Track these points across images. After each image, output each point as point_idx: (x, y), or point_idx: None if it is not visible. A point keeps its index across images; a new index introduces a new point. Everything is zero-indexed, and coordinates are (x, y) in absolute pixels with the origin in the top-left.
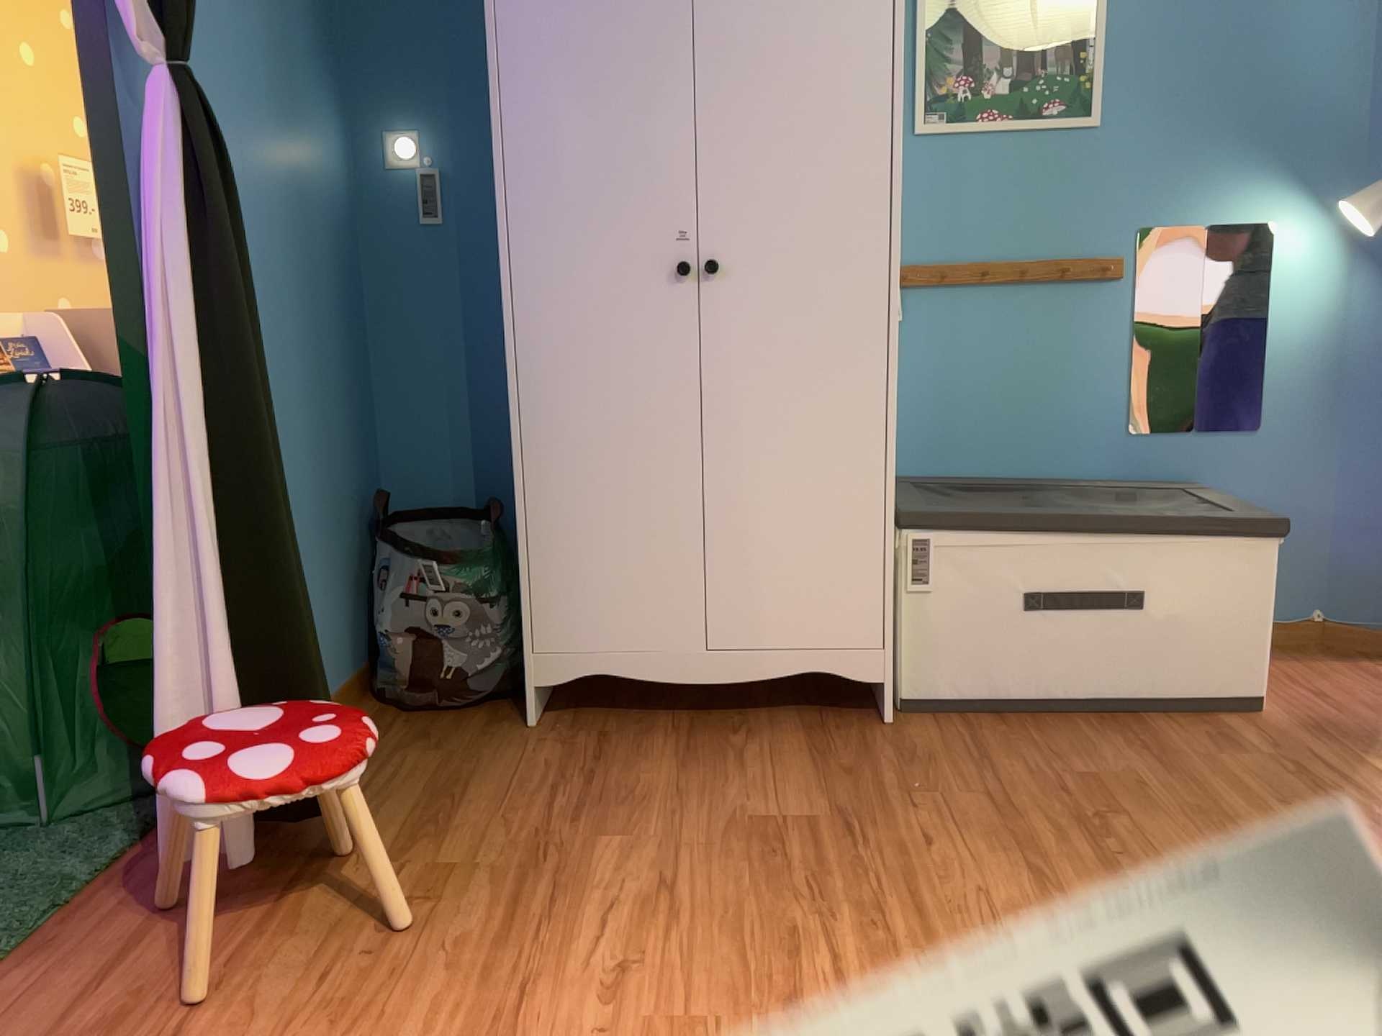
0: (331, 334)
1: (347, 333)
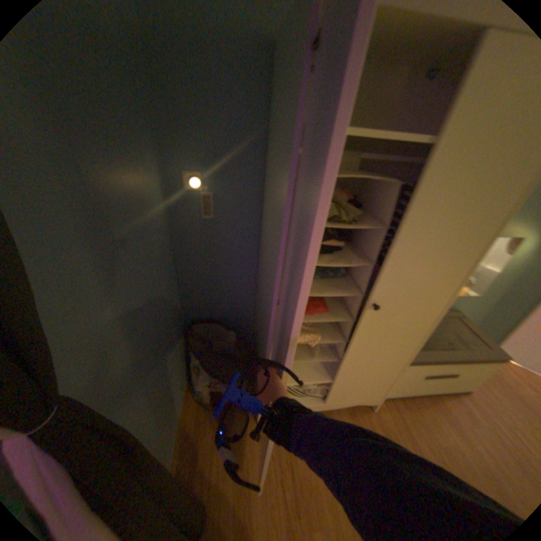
0: (166, 292)
1: (170, 278)
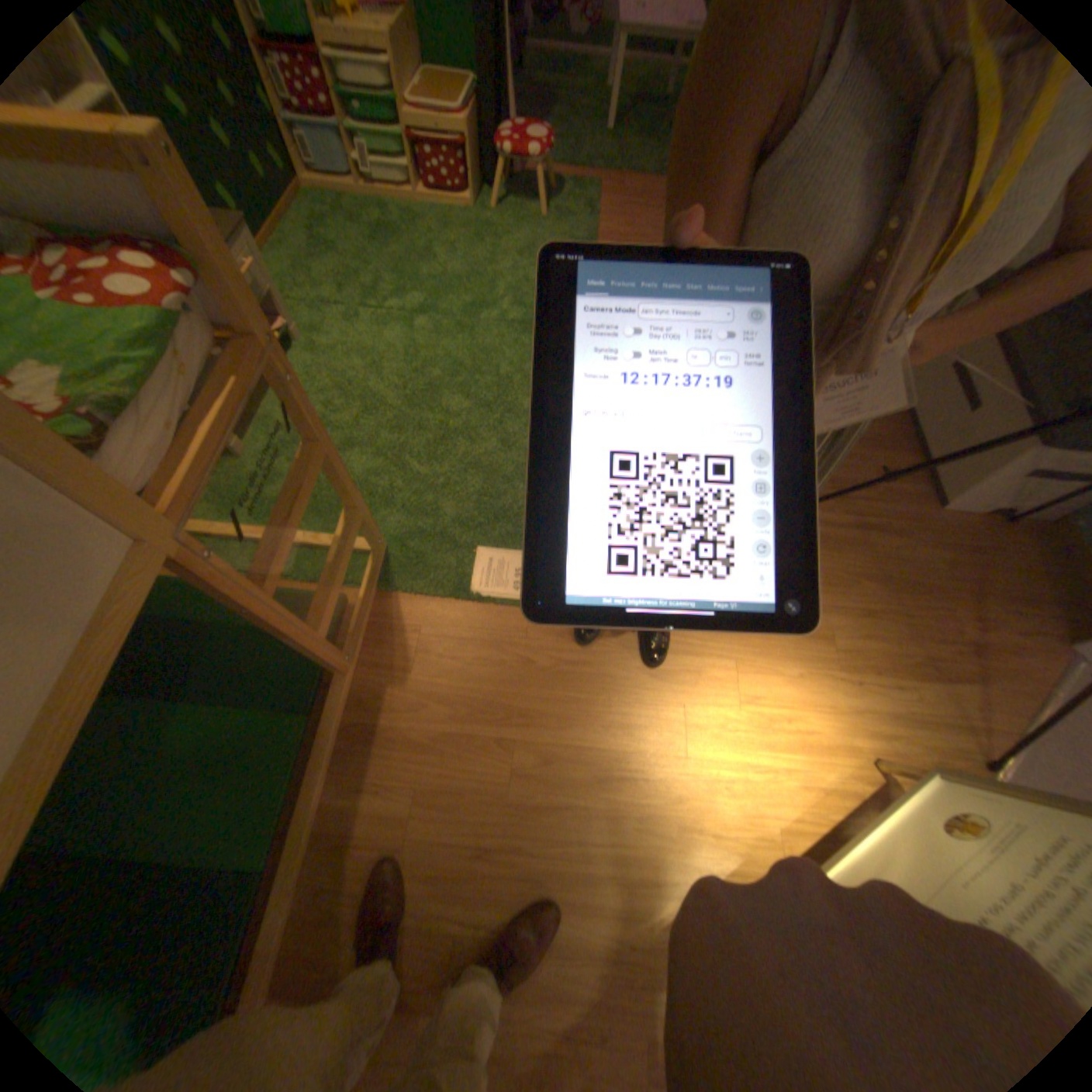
0: None
1: None
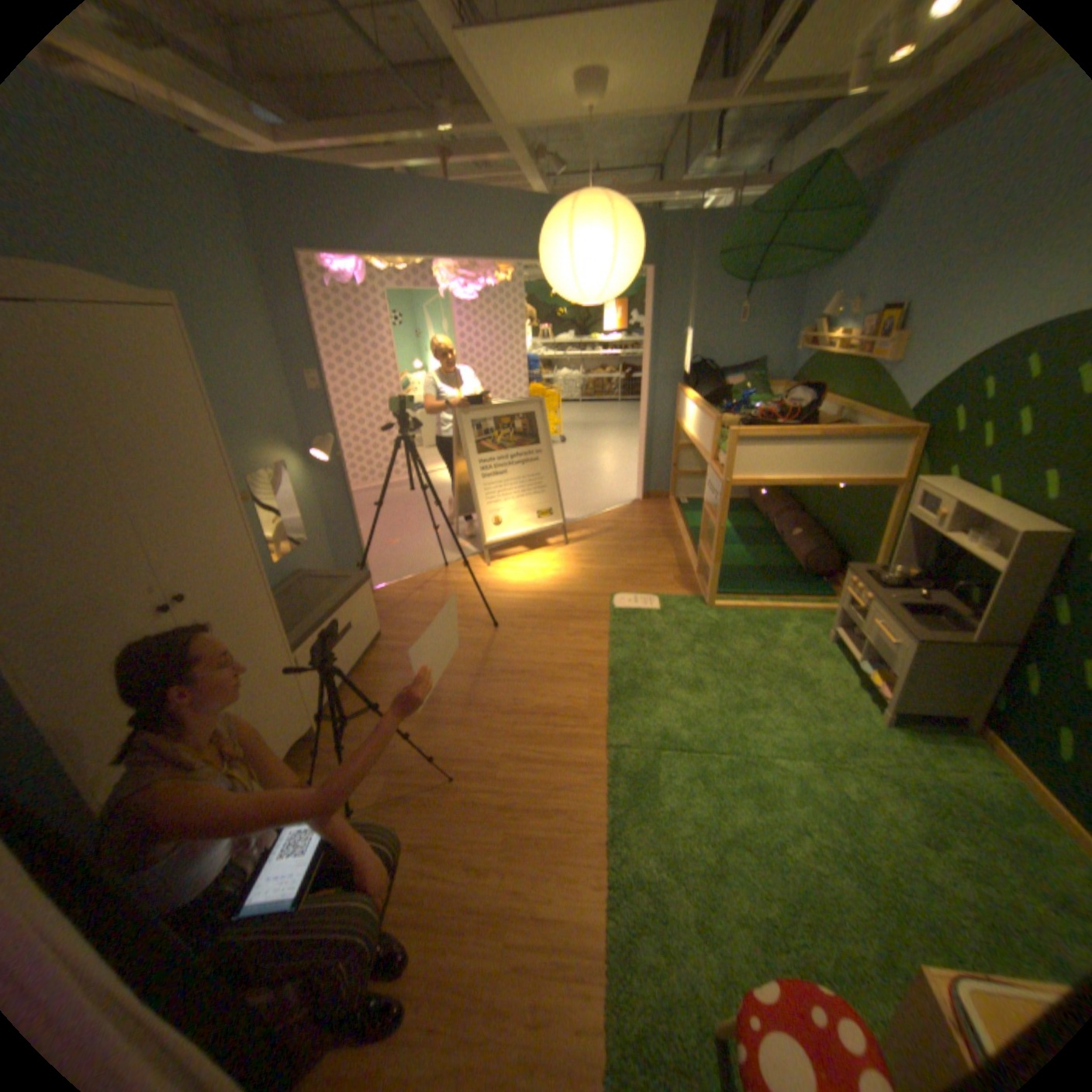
0: None
1: None
